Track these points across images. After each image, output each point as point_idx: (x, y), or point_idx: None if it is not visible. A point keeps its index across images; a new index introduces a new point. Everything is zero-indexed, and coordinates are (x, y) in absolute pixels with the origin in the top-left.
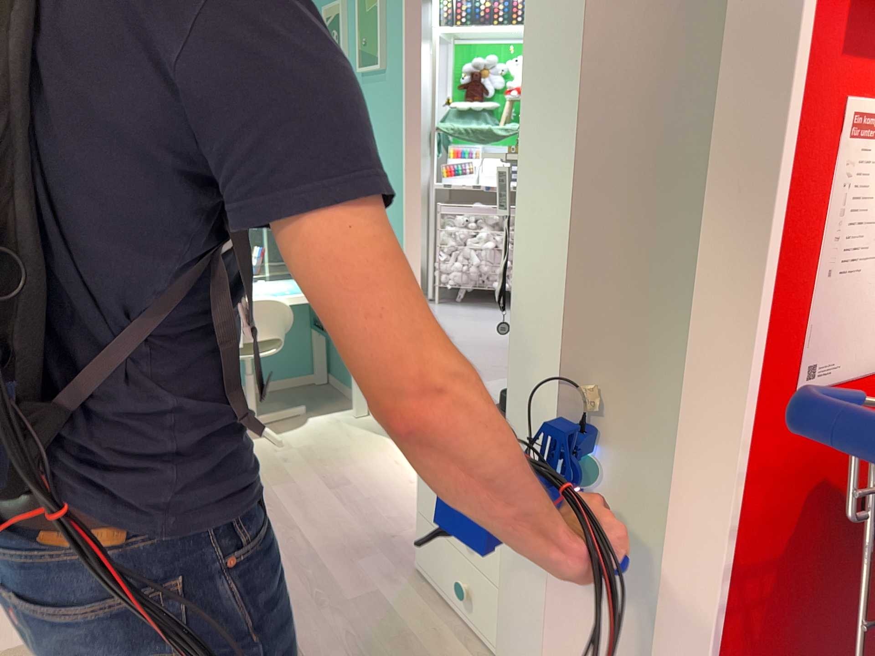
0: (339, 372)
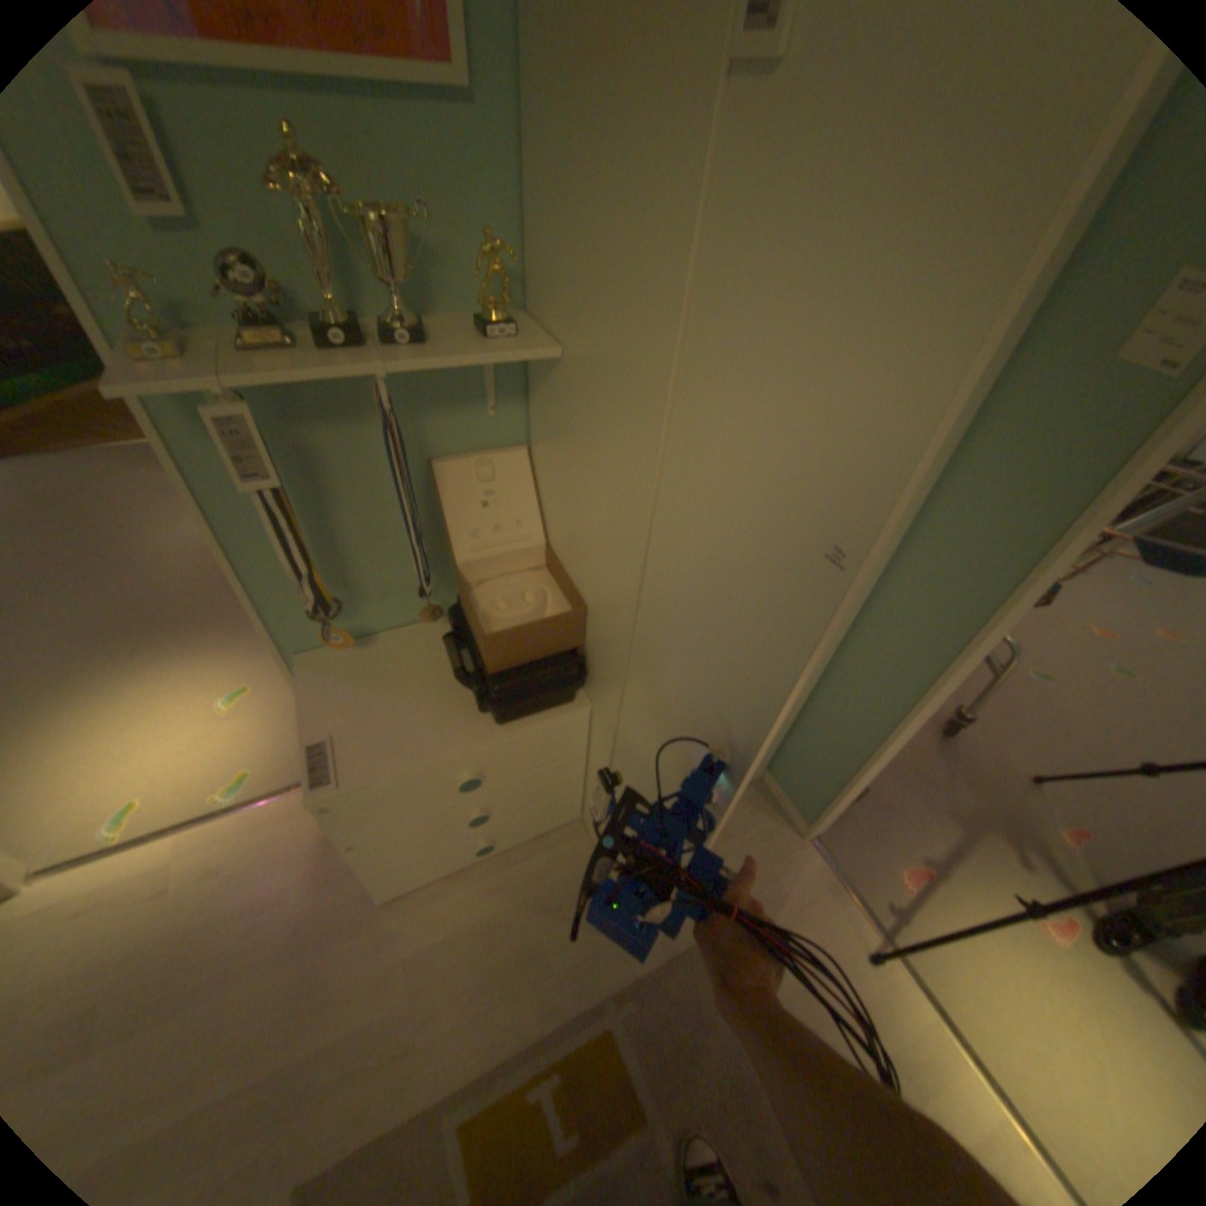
0: None
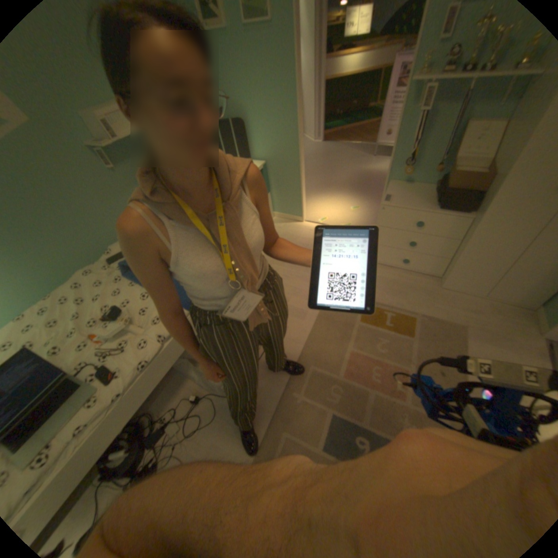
0: None
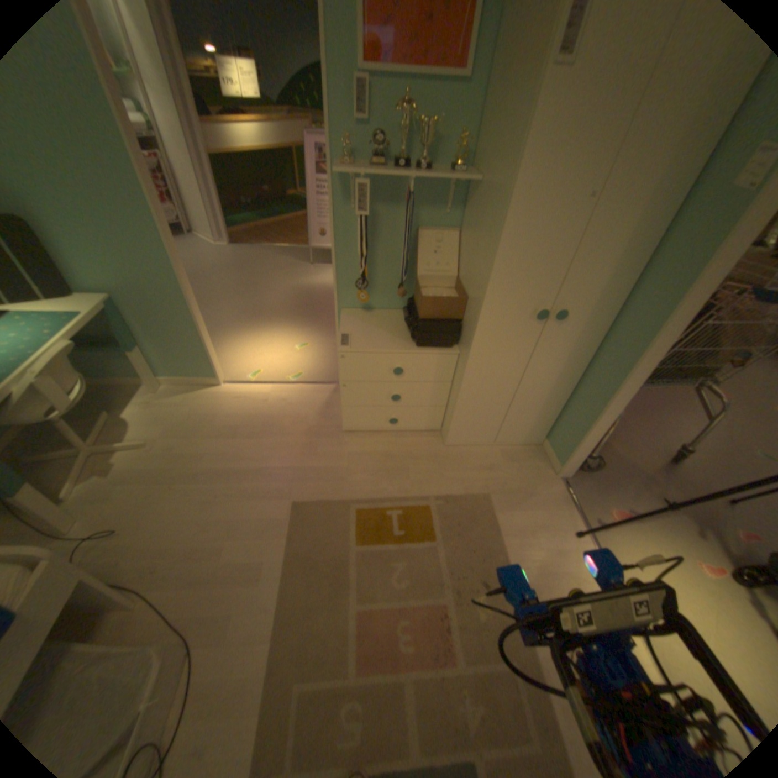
0: (86, 371)
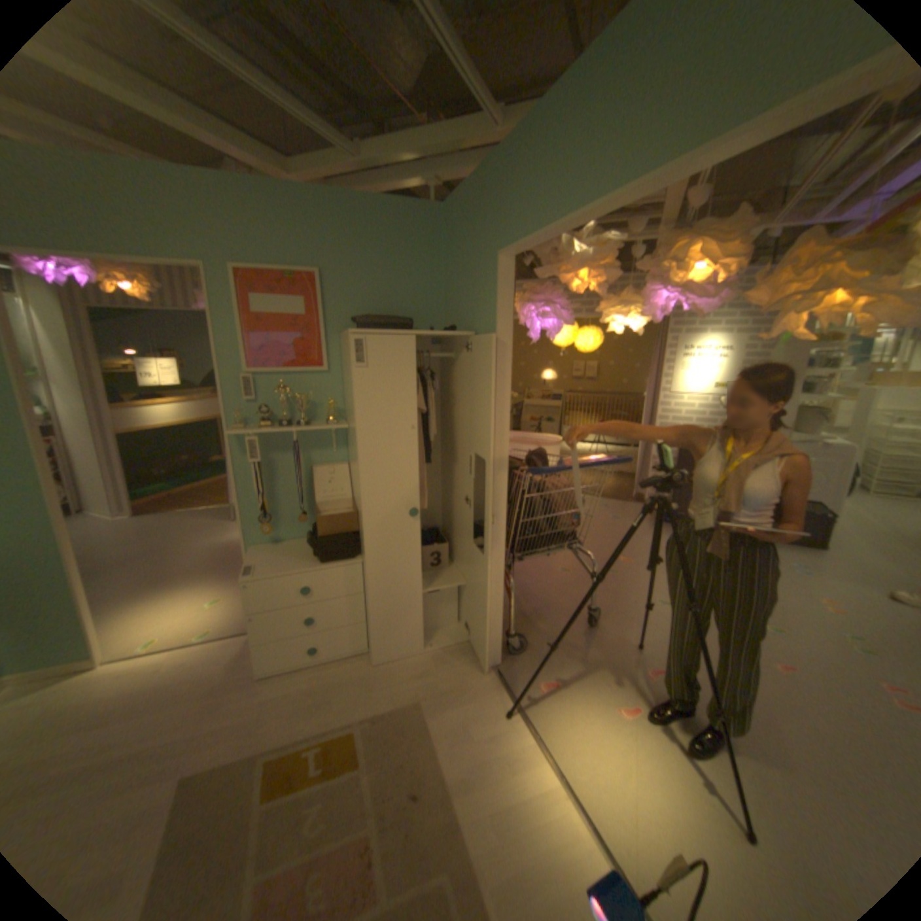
0: None
